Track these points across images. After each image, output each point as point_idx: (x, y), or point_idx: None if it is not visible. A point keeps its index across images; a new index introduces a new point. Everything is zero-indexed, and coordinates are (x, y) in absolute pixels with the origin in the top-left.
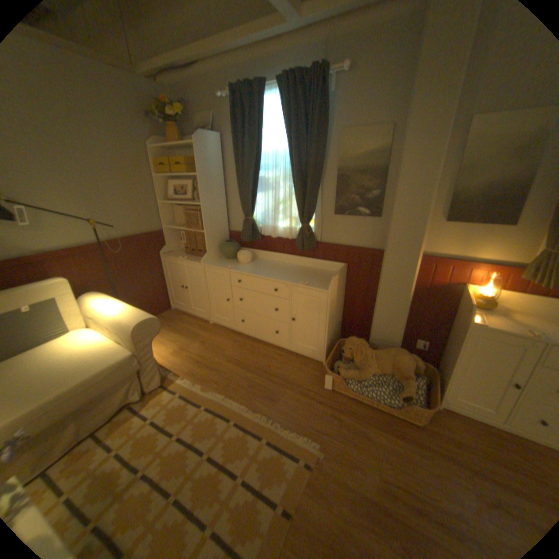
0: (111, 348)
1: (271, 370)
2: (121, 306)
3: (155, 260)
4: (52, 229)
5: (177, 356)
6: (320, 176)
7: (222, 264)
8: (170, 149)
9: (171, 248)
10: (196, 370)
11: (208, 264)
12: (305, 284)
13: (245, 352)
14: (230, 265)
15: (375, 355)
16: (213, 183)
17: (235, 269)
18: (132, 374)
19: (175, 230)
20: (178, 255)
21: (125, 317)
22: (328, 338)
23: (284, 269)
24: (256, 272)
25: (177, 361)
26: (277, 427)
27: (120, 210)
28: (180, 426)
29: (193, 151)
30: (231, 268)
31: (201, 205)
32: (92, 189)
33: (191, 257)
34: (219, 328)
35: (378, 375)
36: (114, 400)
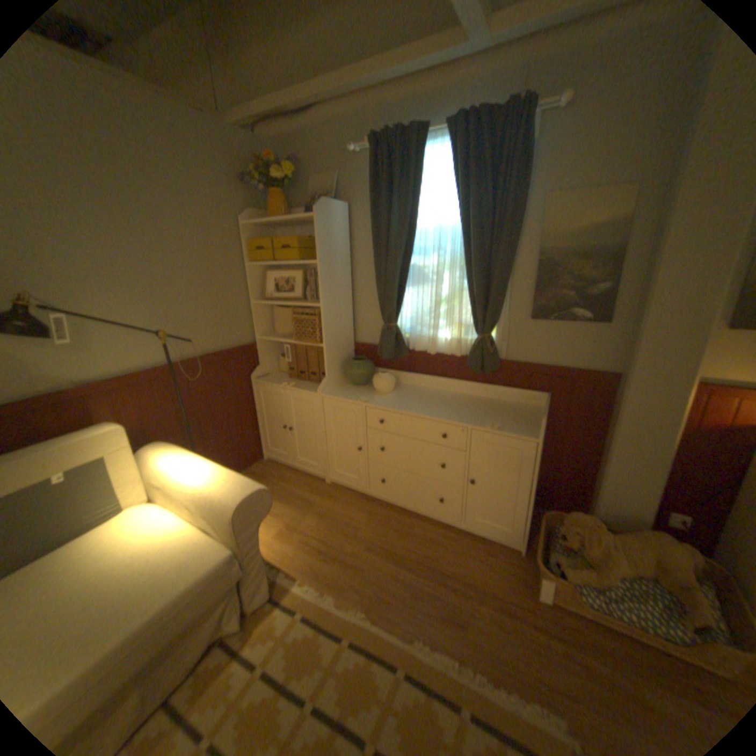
0: (197, 542)
1: (441, 566)
2: (208, 467)
3: (245, 387)
4: (102, 348)
5: (286, 542)
6: (513, 263)
7: (351, 394)
8: (271, 227)
9: (267, 369)
10: (321, 567)
11: (329, 394)
12: (497, 428)
13: (392, 532)
14: (364, 396)
15: (621, 544)
16: (338, 274)
17: (373, 402)
18: (231, 586)
19: (273, 343)
20: (279, 379)
21: (219, 489)
22: (532, 513)
23: (449, 402)
24: (409, 408)
25: (287, 551)
26: (482, 682)
27: (200, 315)
28: (315, 682)
29: (314, 229)
30: (367, 400)
31: (322, 306)
32: (163, 286)
33: (299, 383)
34: (342, 491)
35: (631, 580)
36: (201, 635)
